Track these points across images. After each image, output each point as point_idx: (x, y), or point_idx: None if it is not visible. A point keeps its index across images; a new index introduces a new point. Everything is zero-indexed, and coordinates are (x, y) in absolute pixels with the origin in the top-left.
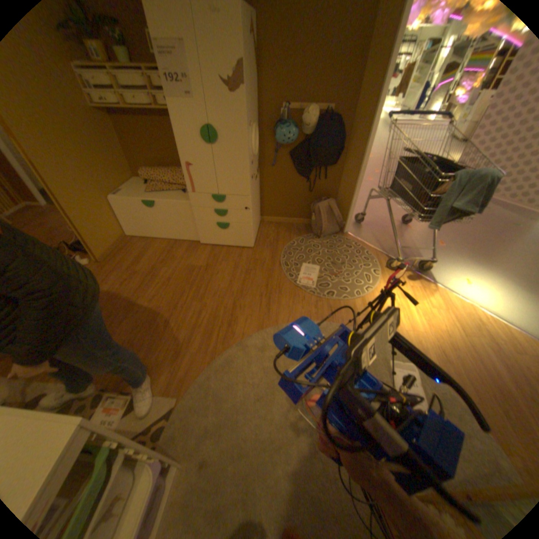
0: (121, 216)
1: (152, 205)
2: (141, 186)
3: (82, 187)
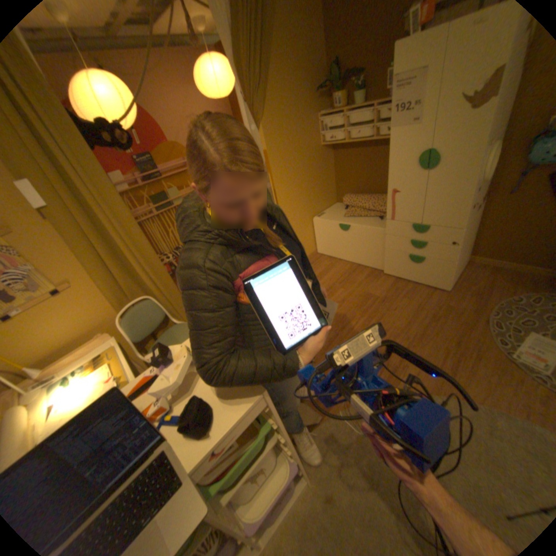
0: (319, 234)
1: (347, 228)
2: (342, 210)
3: (299, 208)
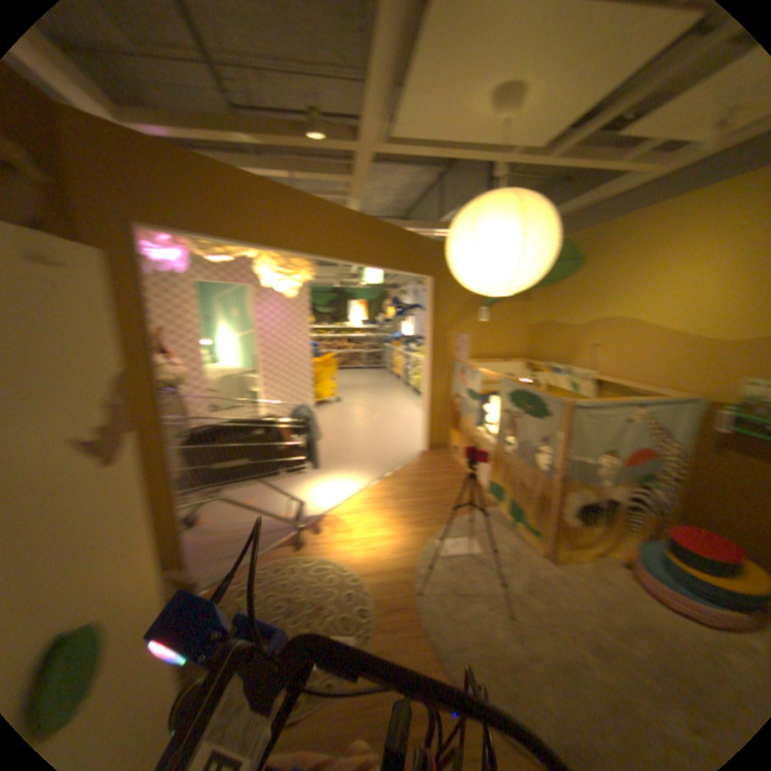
0: None
1: None
2: None
3: None
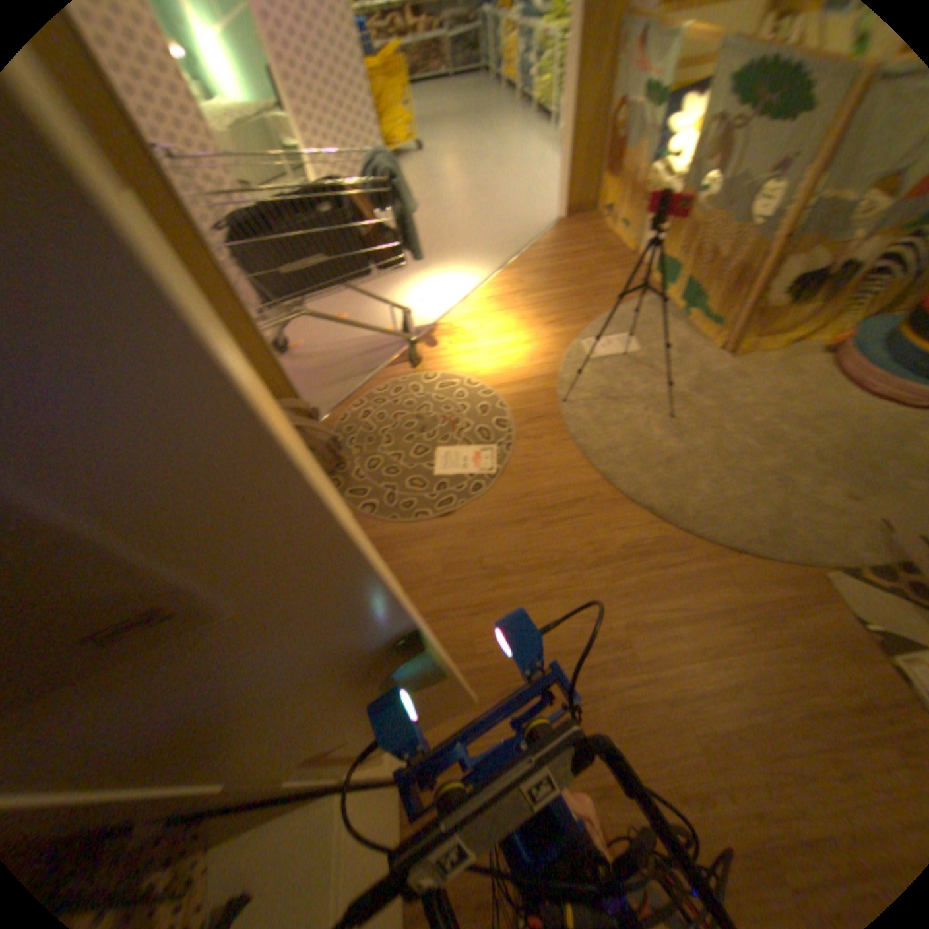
0: None
1: None
2: None
3: None
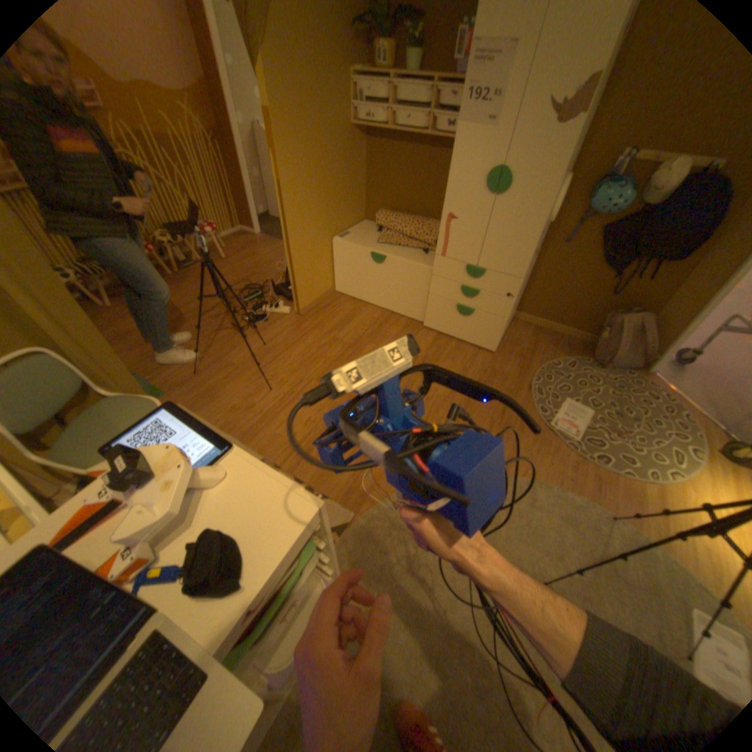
0: (339, 265)
1: (382, 260)
2: (374, 233)
3: (314, 220)
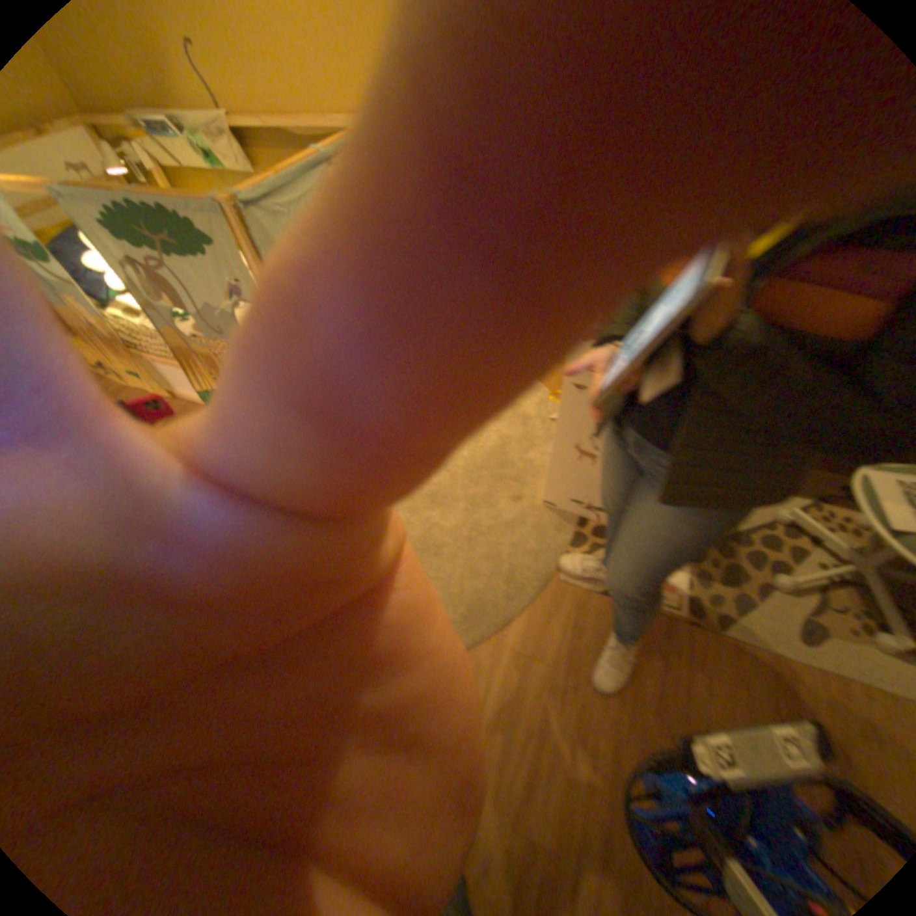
0: None
1: None
2: None
3: None
